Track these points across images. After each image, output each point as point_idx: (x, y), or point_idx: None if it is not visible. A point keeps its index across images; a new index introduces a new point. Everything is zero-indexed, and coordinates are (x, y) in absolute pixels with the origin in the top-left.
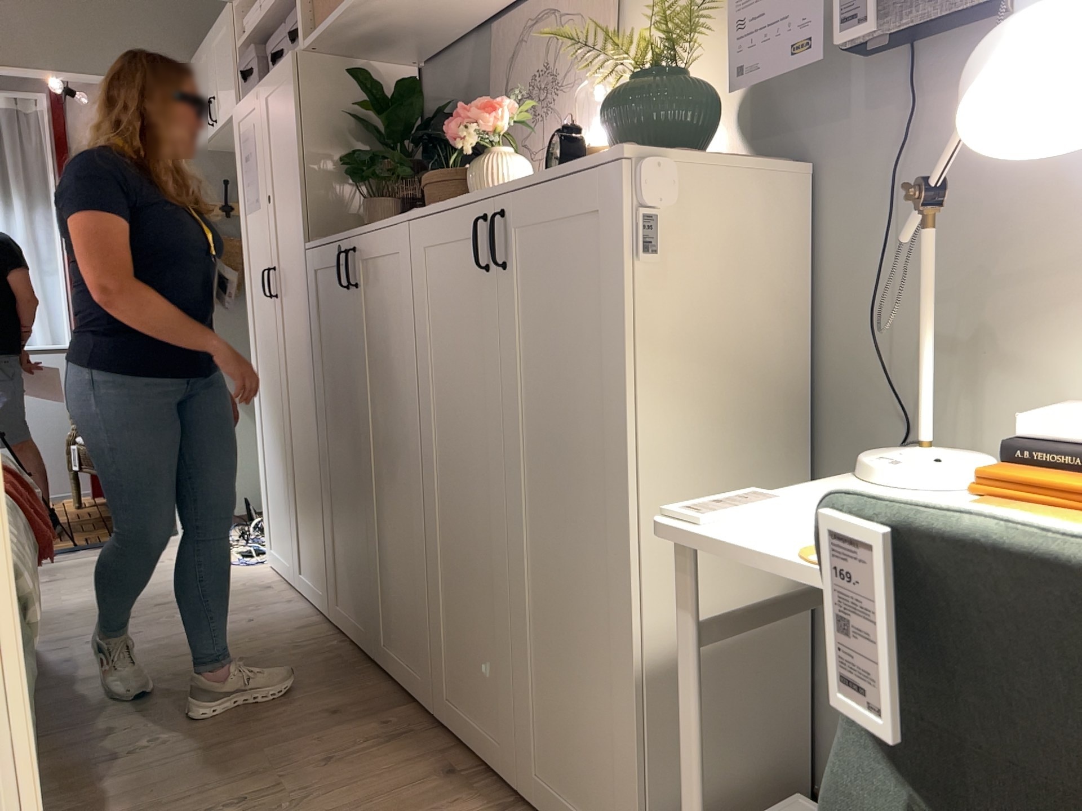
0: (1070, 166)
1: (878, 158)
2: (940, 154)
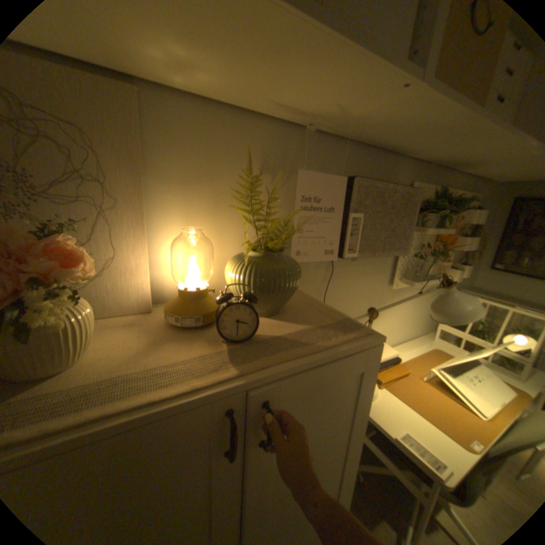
0: (358, 290)
1: (315, 284)
2: (332, 284)
